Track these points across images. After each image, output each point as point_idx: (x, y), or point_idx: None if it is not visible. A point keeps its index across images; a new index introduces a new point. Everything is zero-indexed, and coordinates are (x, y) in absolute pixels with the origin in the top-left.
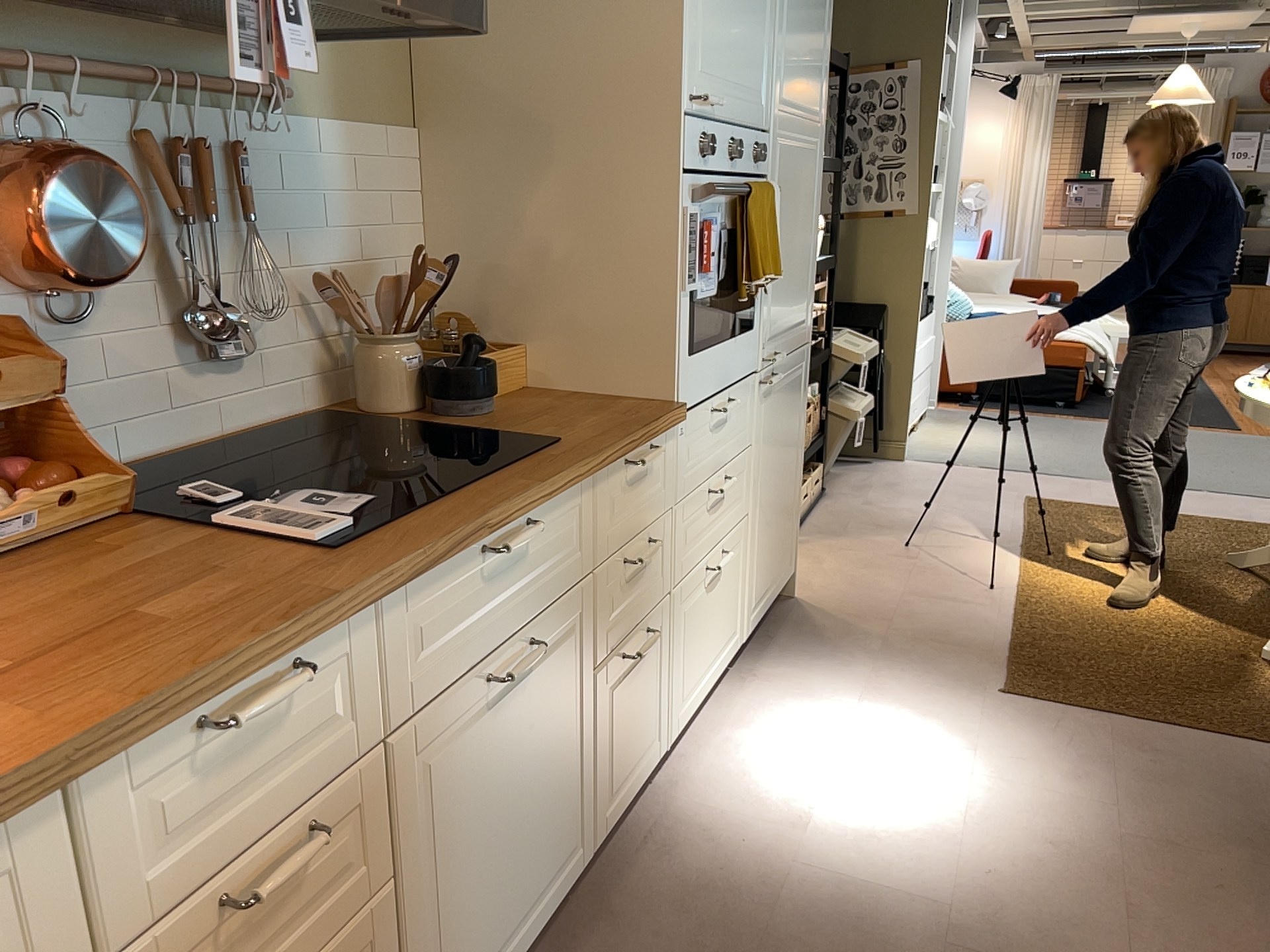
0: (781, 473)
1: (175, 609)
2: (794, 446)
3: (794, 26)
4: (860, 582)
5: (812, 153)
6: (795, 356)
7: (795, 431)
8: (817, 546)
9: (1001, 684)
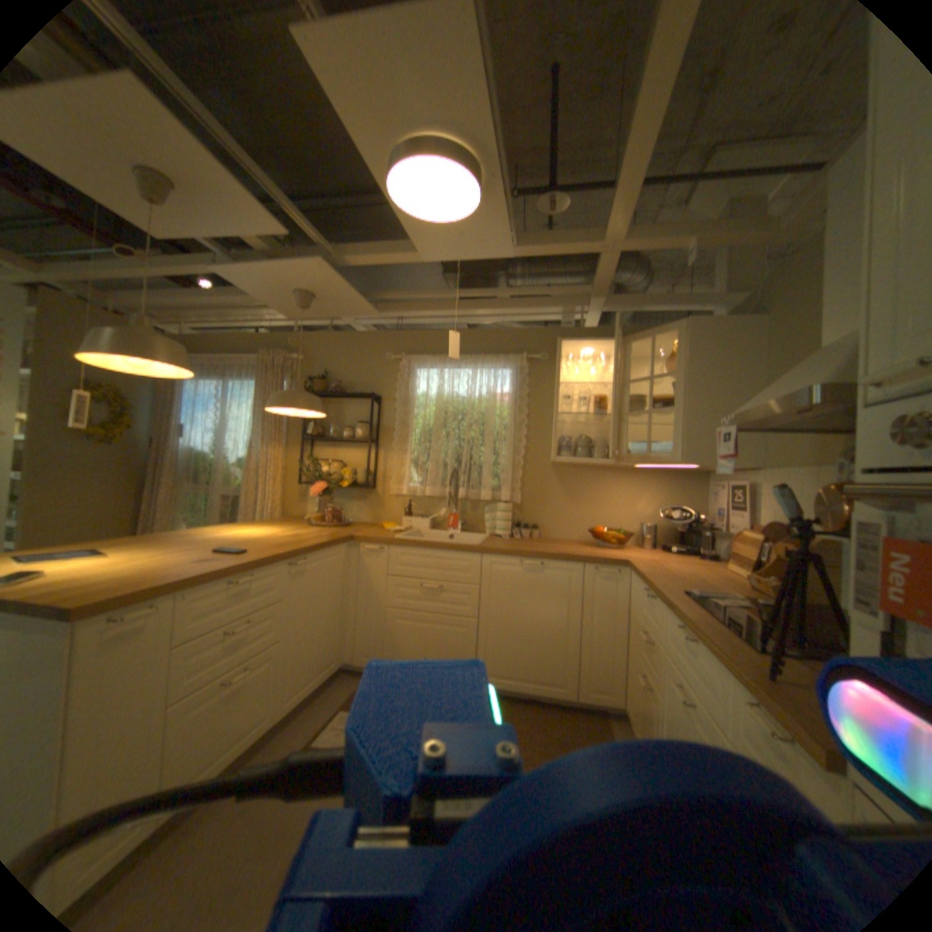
0: None
1: (677, 582)
2: None
3: None
4: None
5: None
6: None
7: None
8: None
9: None
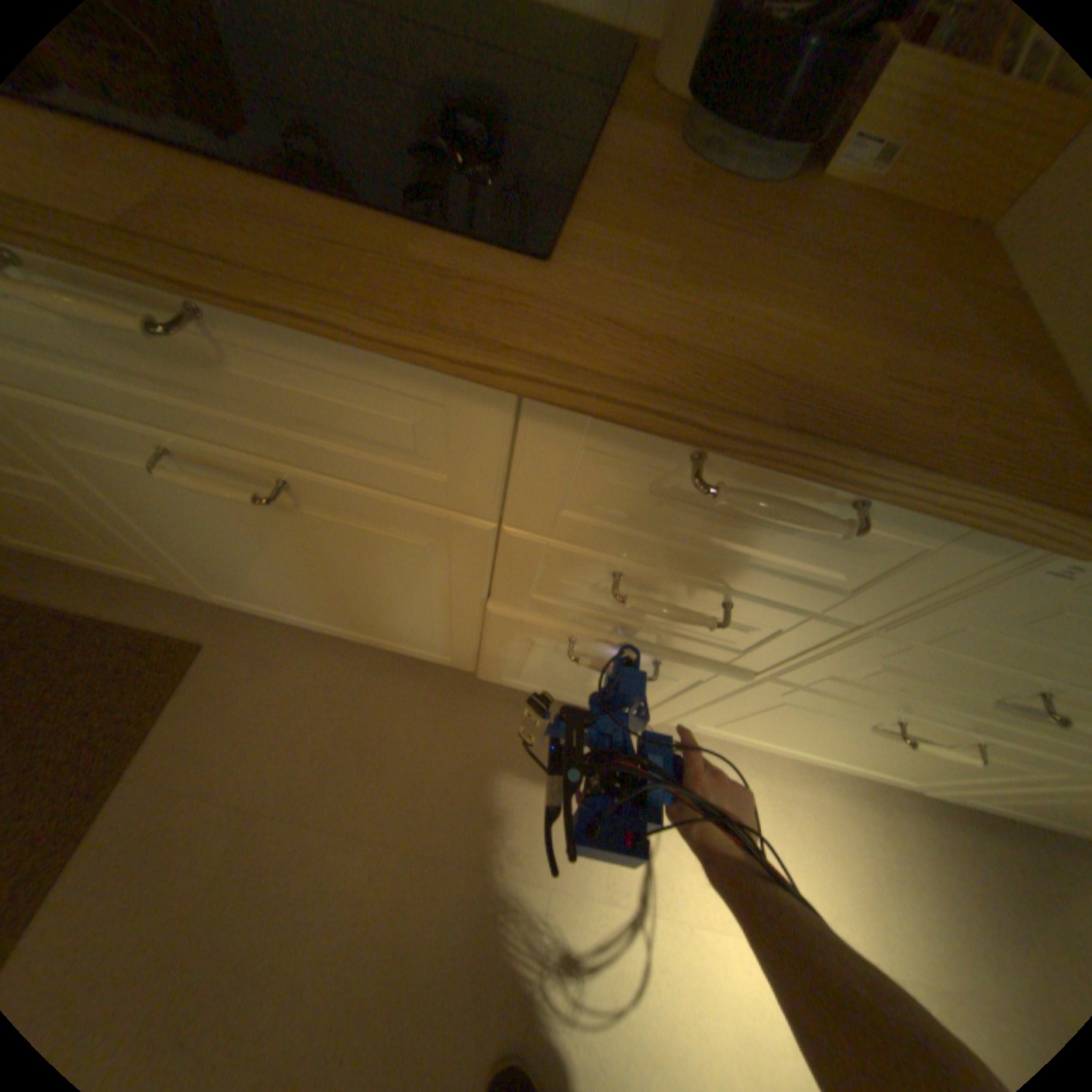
0: None
1: None
2: None
3: None
4: None
5: None
6: None
7: None
8: None
9: None
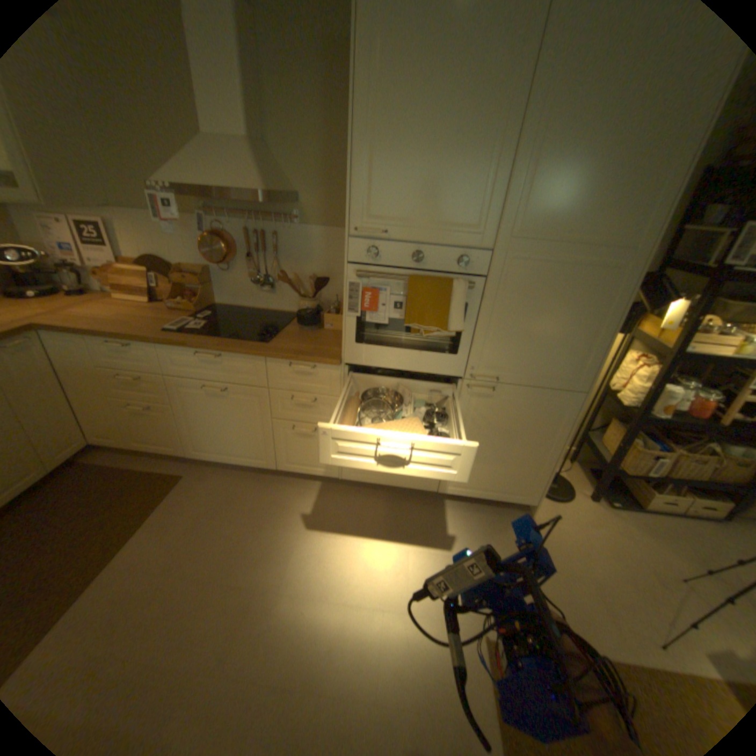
0: (509, 445)
1: (130, 326)
2: (541, 442)
3: (558, 172)
4: (585, 552)
5: (611, 266)
6: (549, 392)
7: (544, 434)
8: (619, 525)
9: (496, 643)
